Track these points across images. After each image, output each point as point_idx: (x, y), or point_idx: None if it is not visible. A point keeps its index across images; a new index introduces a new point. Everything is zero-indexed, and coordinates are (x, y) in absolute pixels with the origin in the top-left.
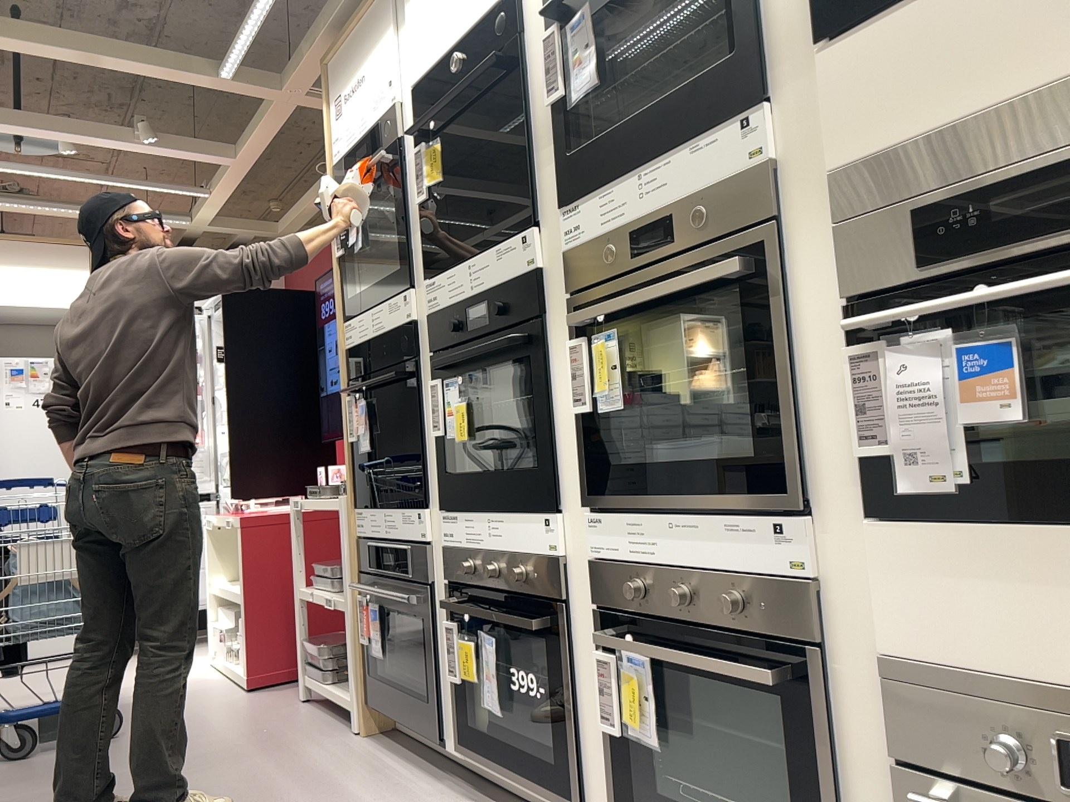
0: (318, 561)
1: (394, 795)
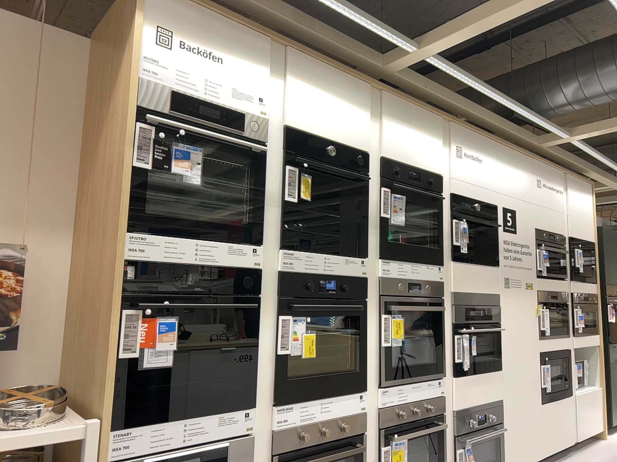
0: None
1: None
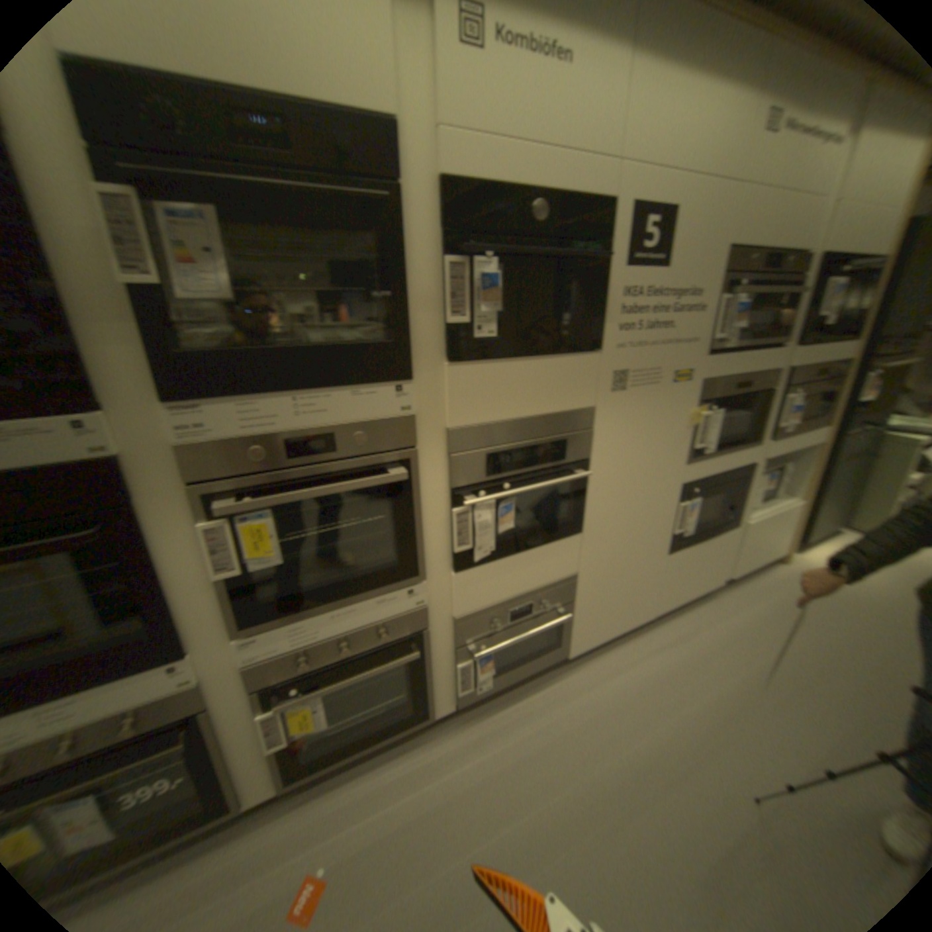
0: None
1: None
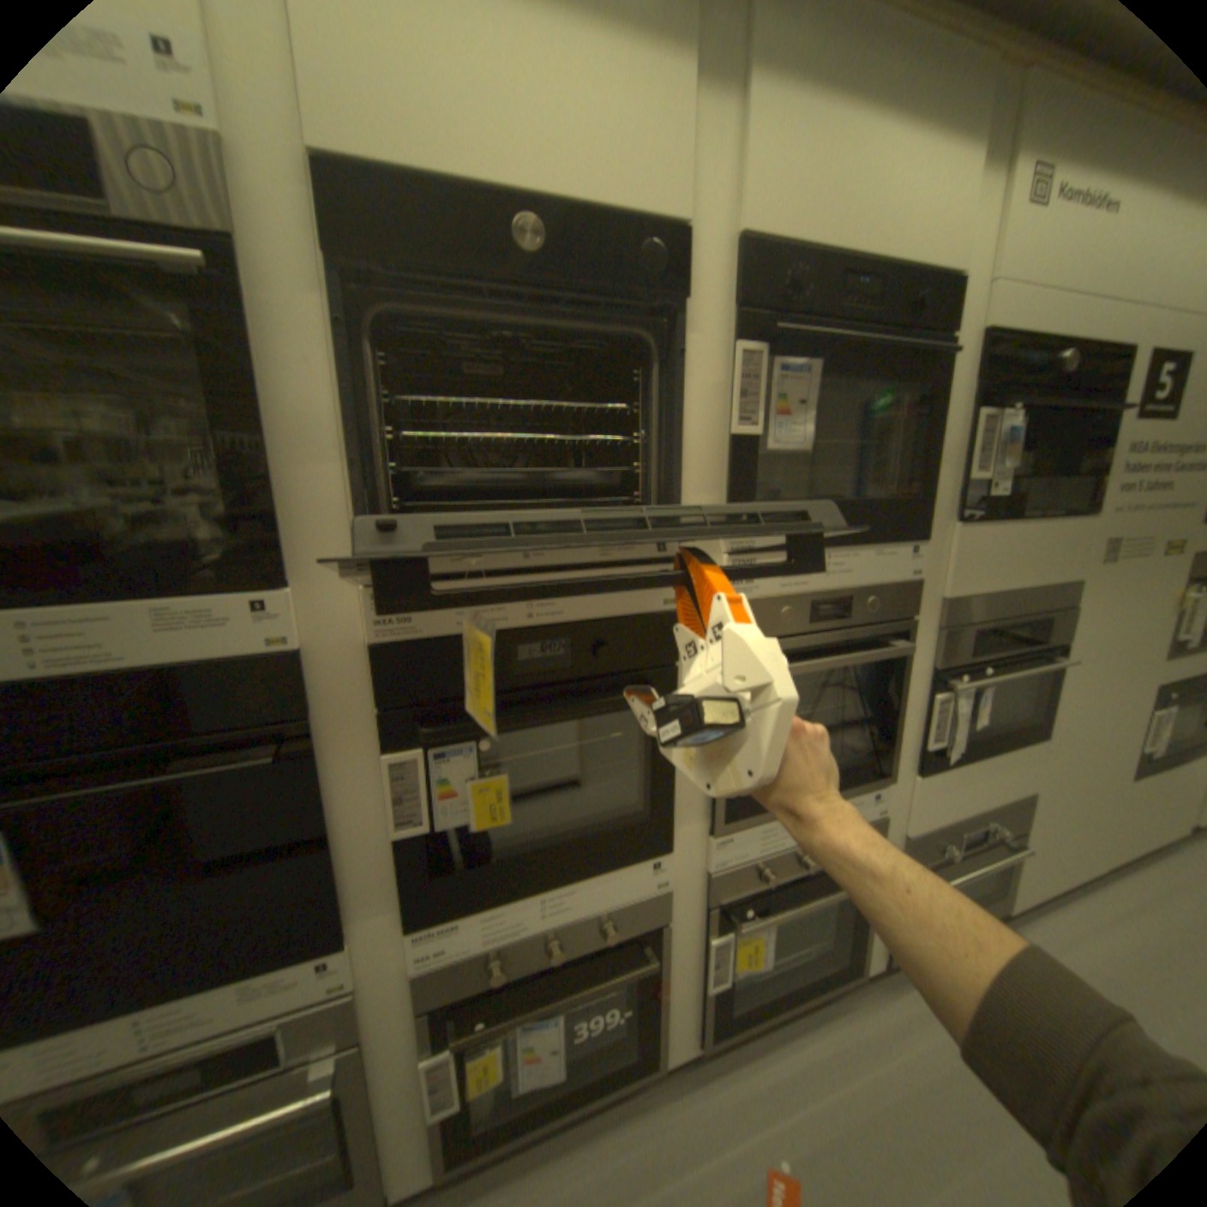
0: None
1: None
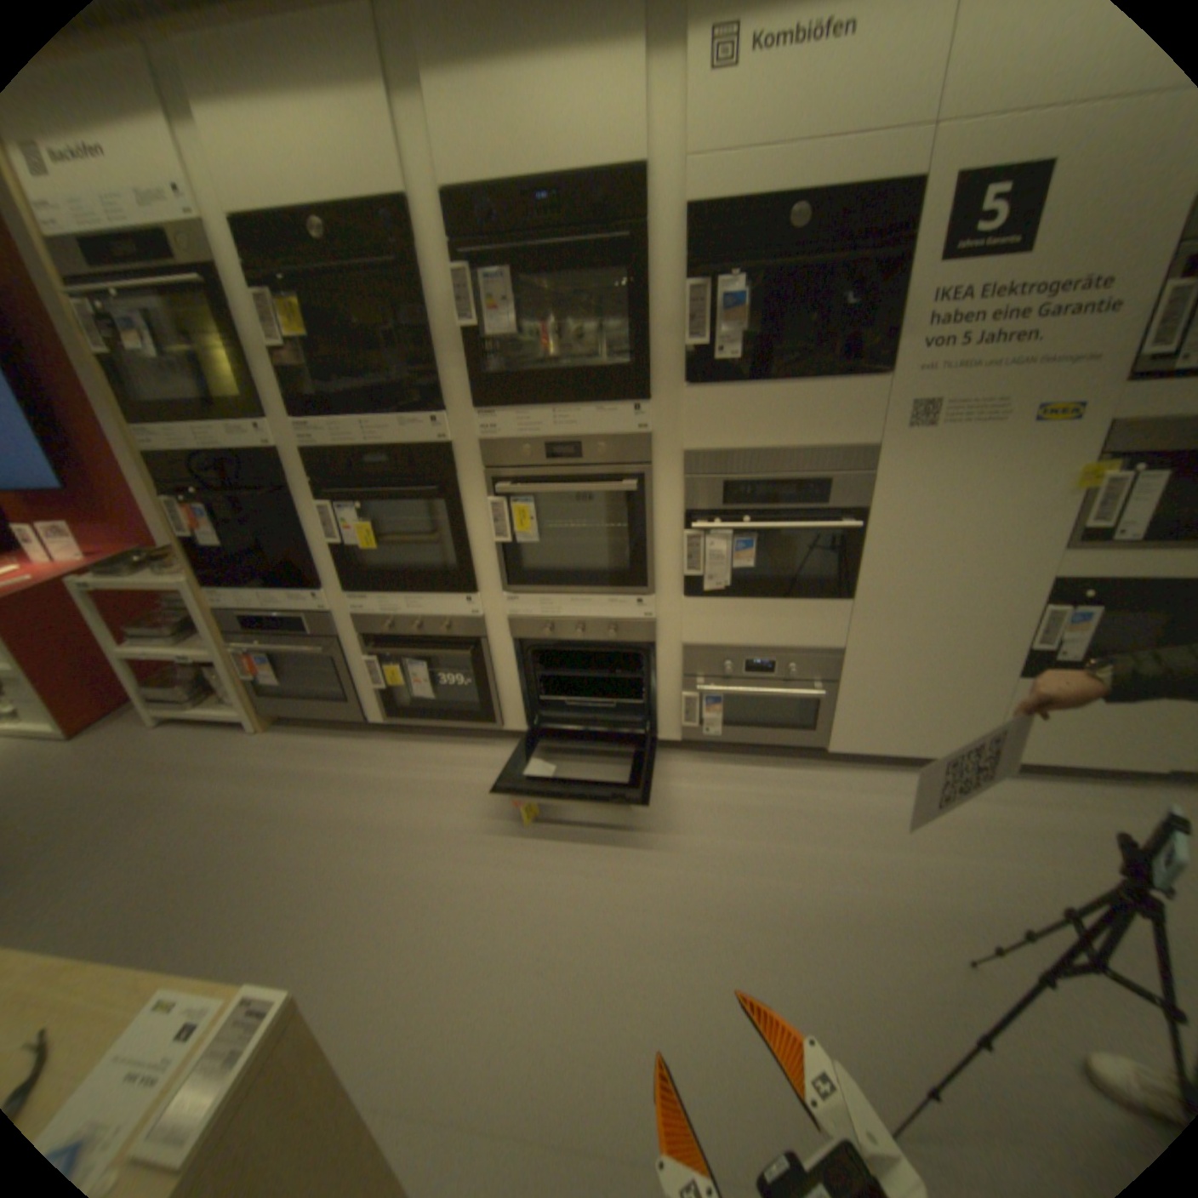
0: (122, 627)
1: (347, 762)
